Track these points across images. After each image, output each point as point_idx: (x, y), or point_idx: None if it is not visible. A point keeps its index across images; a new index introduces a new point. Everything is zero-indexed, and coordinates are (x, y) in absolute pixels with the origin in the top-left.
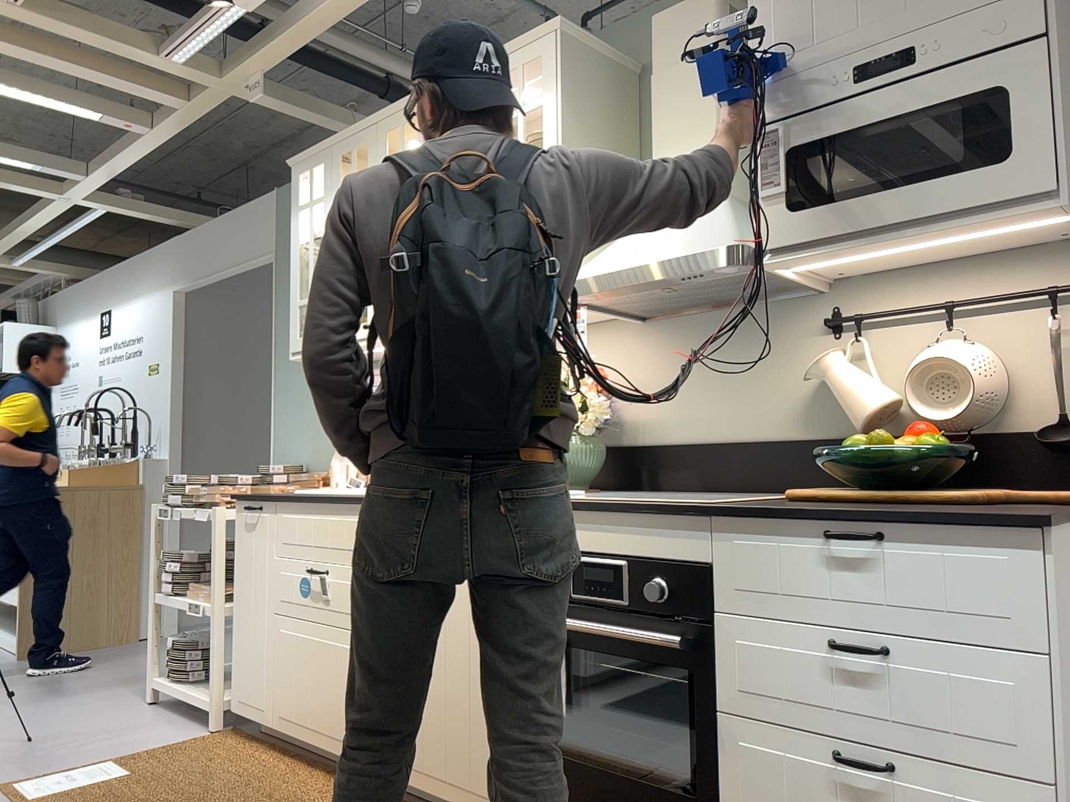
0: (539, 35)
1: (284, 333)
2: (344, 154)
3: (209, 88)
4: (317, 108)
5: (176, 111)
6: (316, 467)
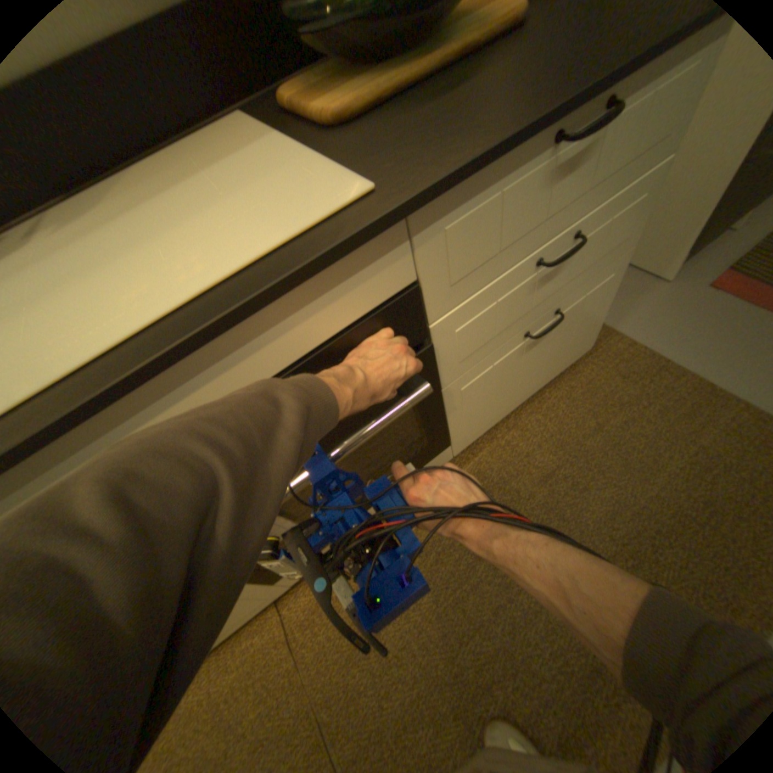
0: None
1: None
2: None
3: None
4: None
5: None
6: None
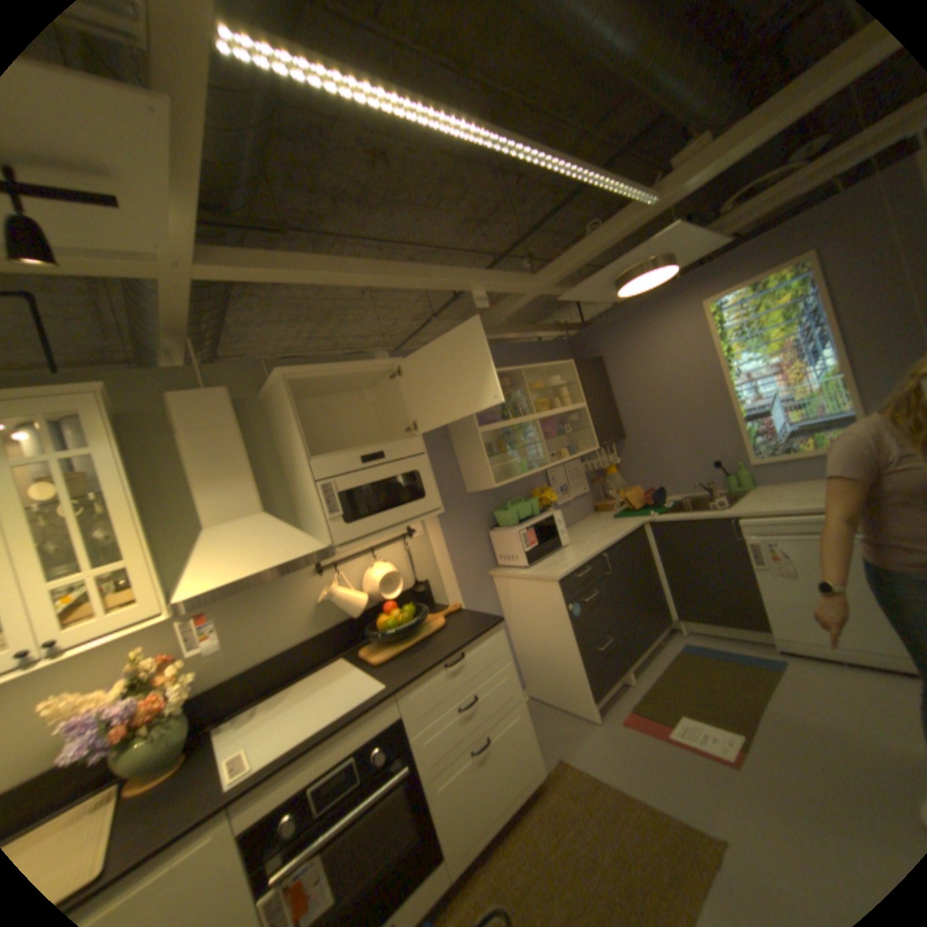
0: (70, 390)
1: None
2: None
3: None
4: None
5: None
6: None
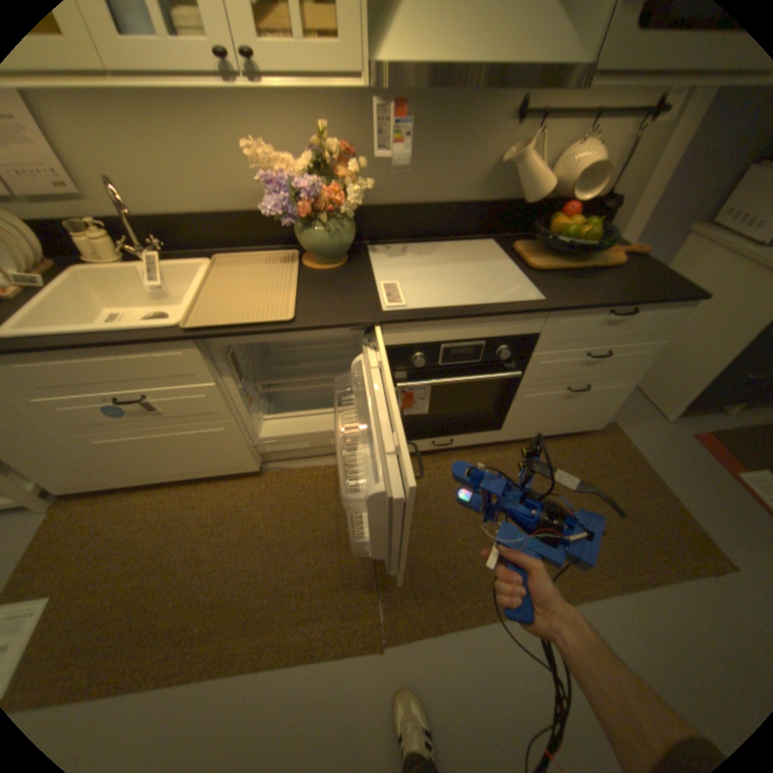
0: None
1: None
2: None
3: None
4: None
5: None
6: None
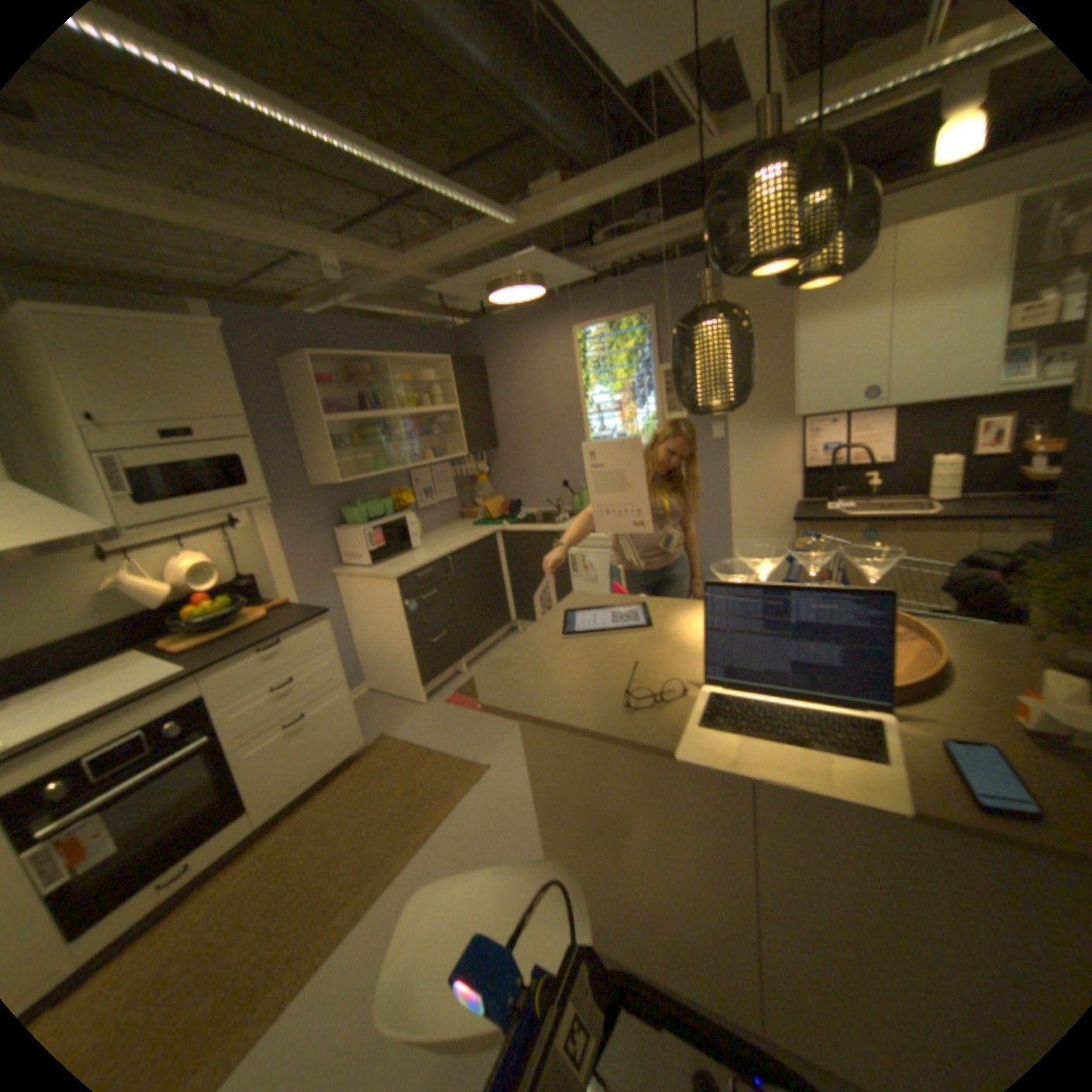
0: None
1: None
2: None
3: None
4: None
5: None
6: None
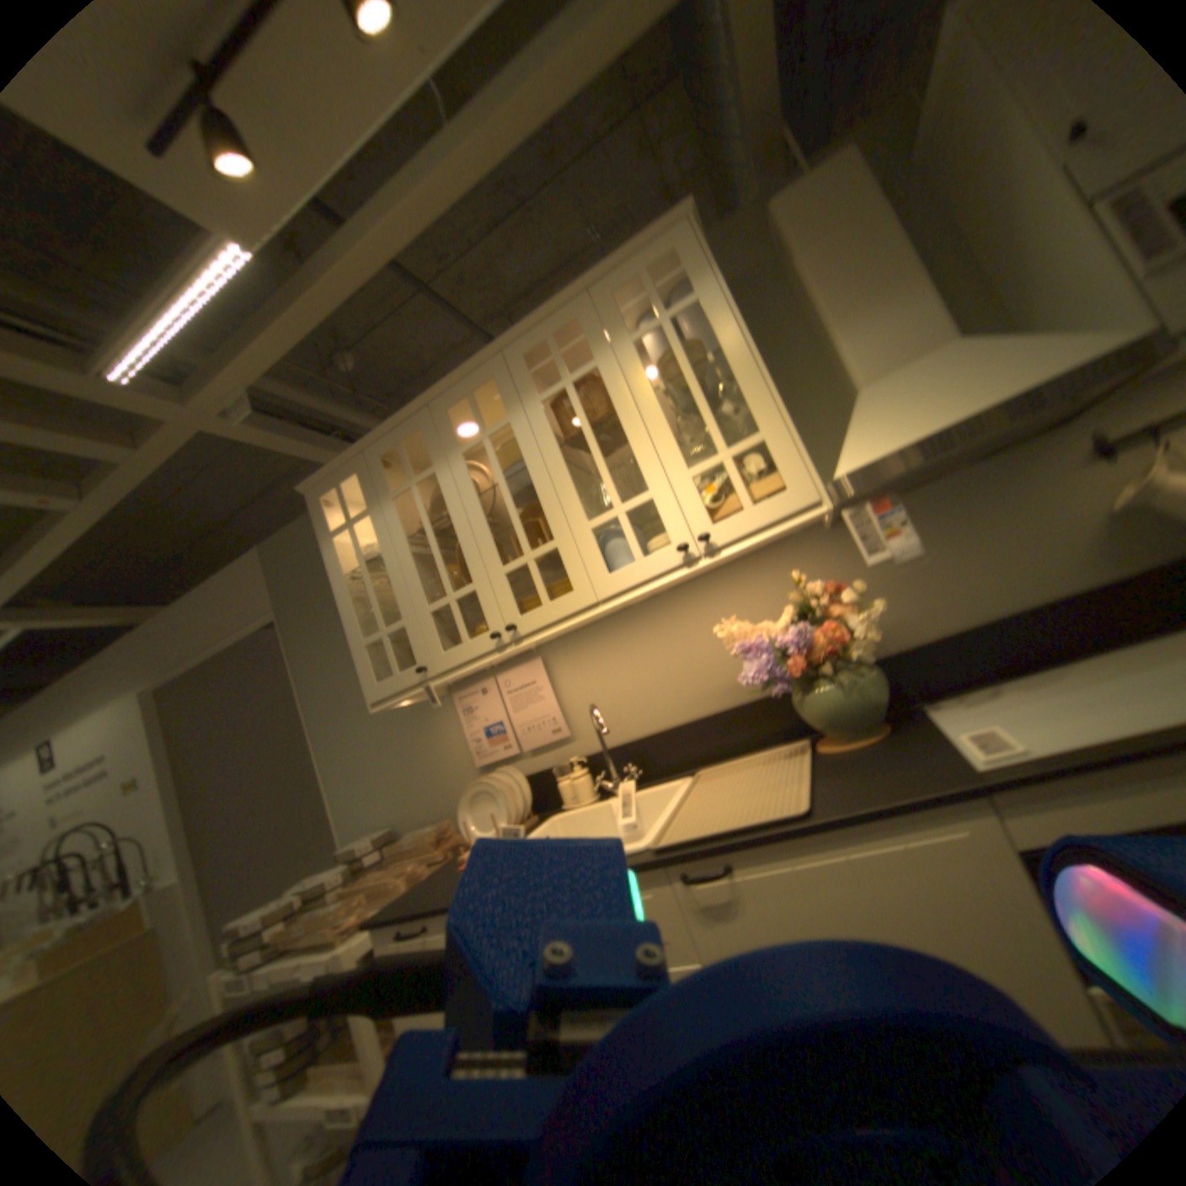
0: (662, 221)
1: (312, 691)
2: (383, 451)
3: (159, 423)
4: (301, 434)
5: (110, 468)
6: (408, 824)
